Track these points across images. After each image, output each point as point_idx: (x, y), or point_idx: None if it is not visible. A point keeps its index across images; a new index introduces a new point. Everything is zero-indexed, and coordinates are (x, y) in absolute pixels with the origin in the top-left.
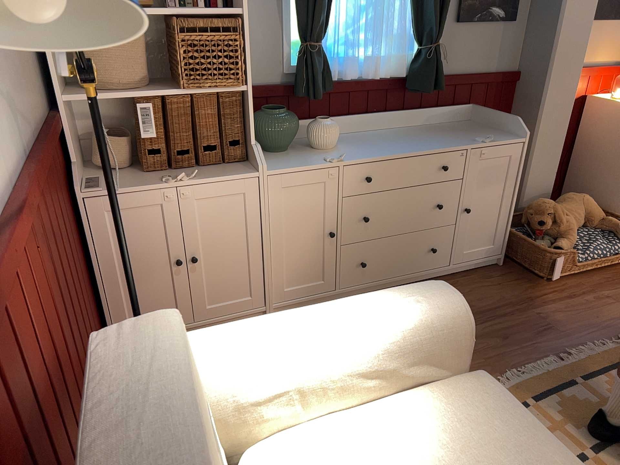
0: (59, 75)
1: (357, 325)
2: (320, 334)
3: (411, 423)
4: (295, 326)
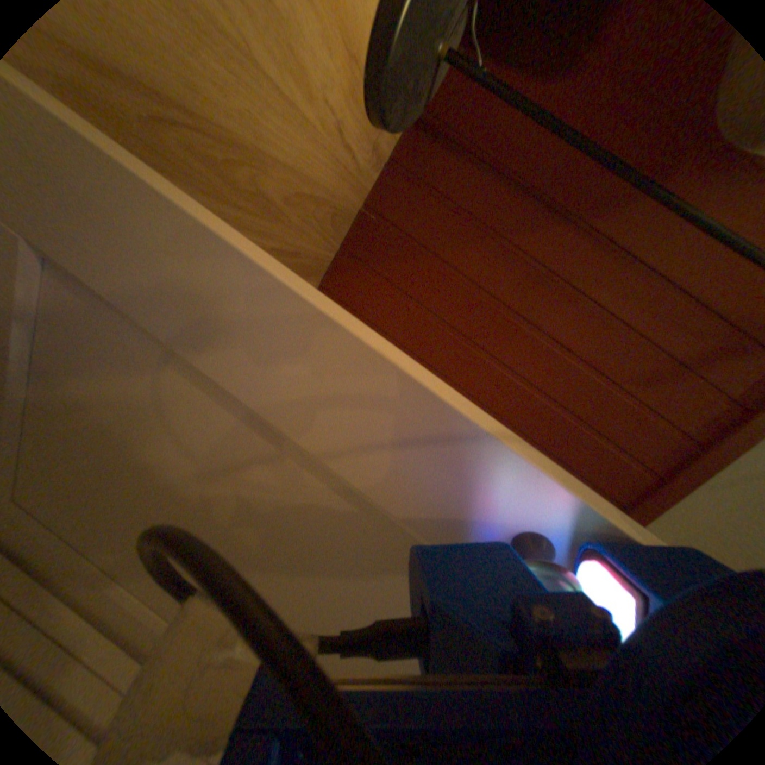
0: None
1: None
2: None
3: None
4: None
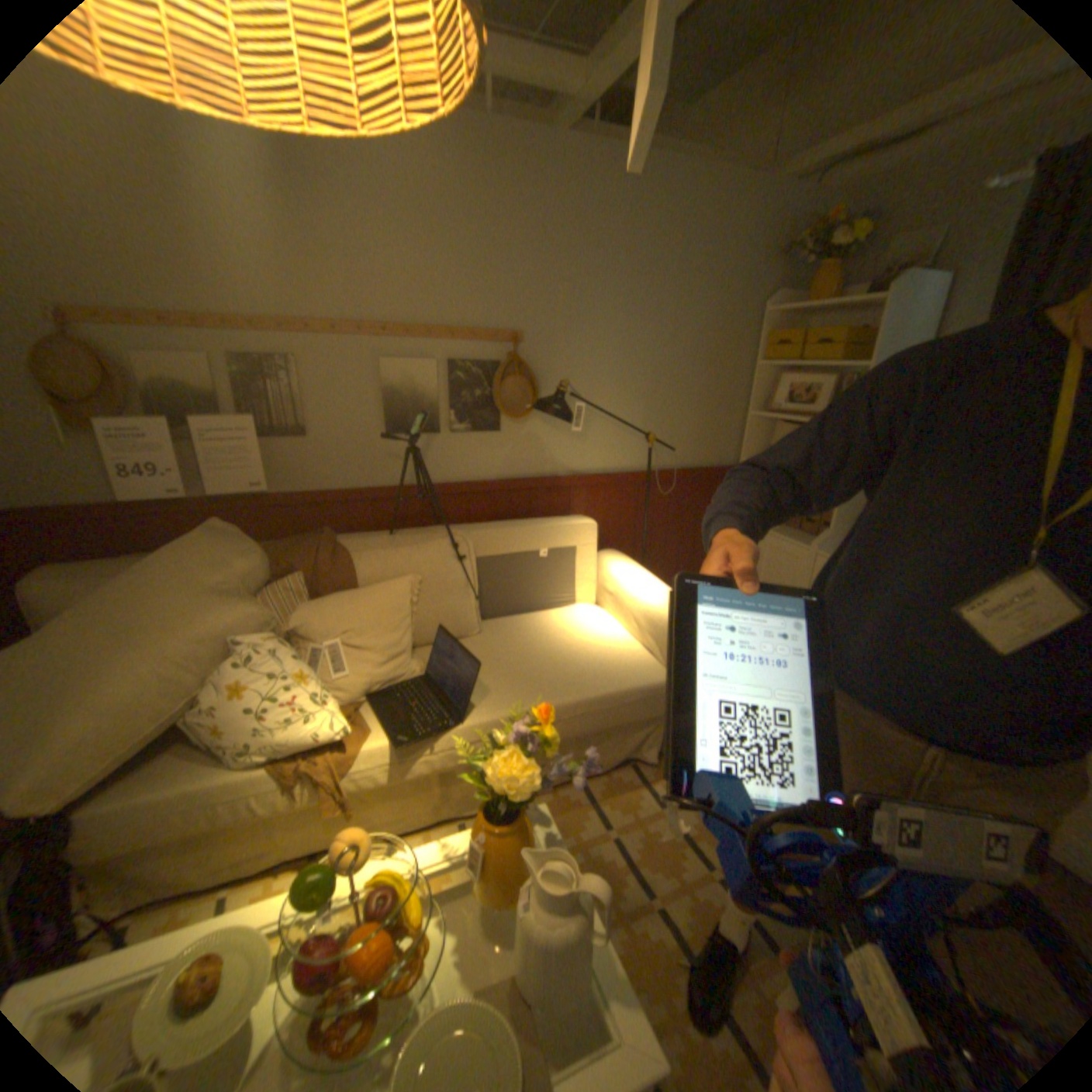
0: (755, 447)
1: (655, 597)
2: (643, 588)
3: (620, 645)
4: (645, 580)
